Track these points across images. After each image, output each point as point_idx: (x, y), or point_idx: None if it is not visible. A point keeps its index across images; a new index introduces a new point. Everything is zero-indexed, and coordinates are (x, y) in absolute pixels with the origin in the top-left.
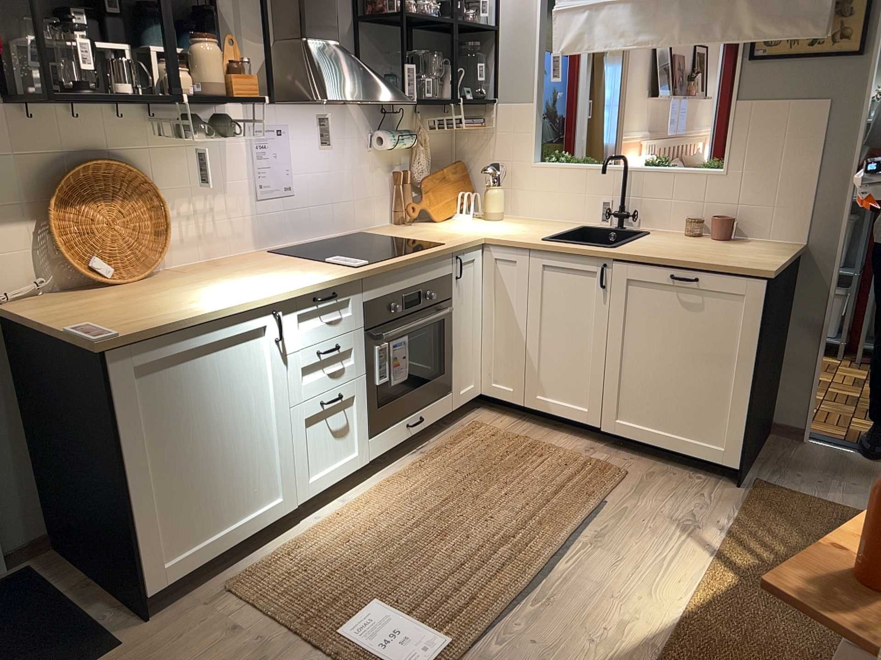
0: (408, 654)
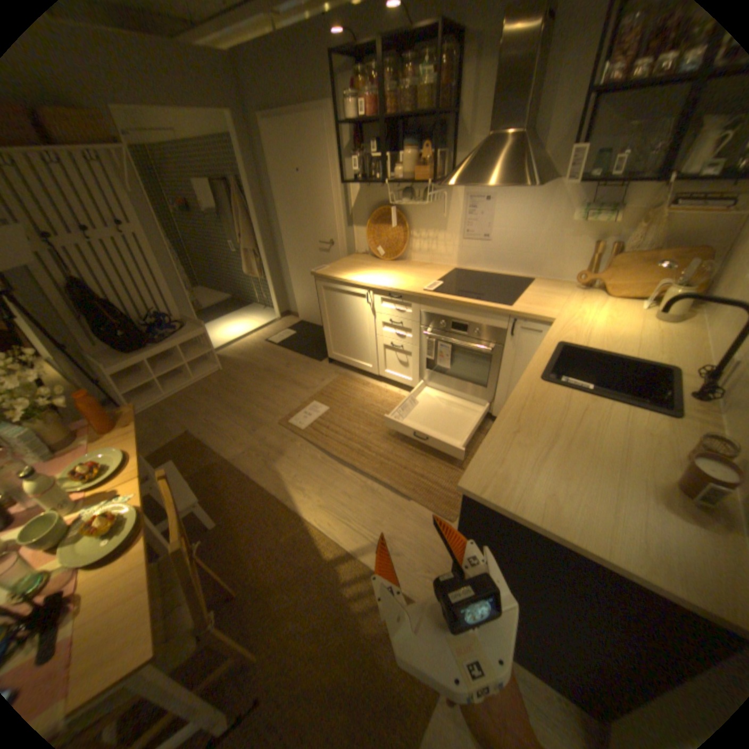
0: (300, 418)
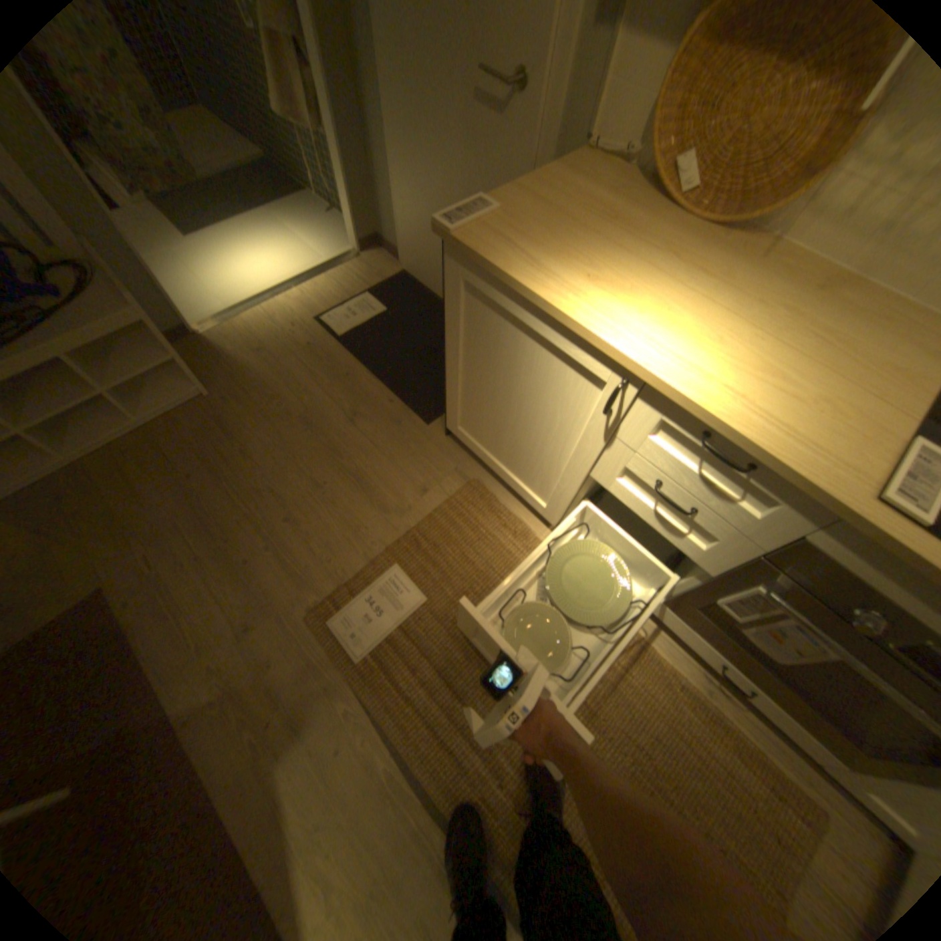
0: (356, 621)
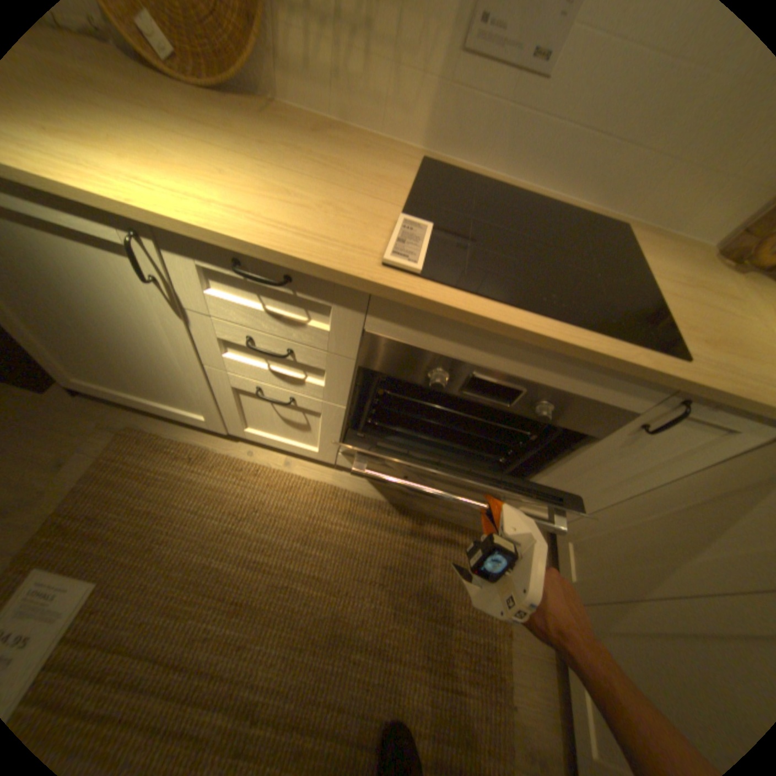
0: None
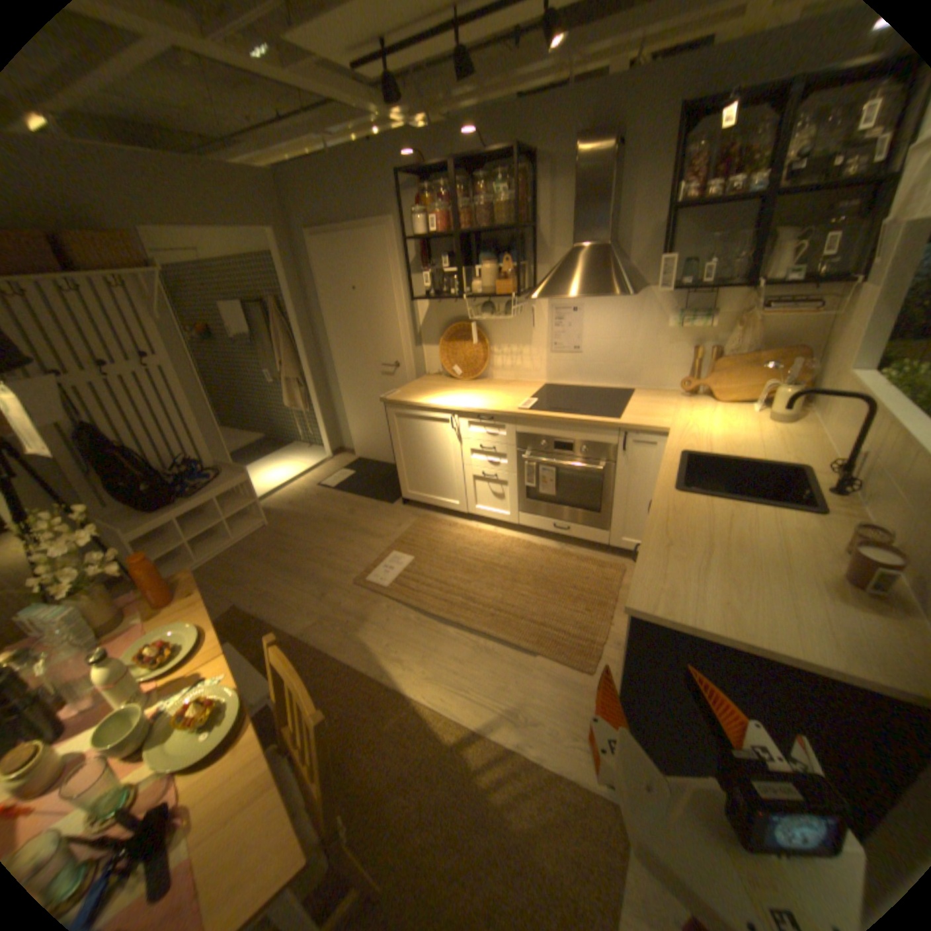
0: (380, 575)
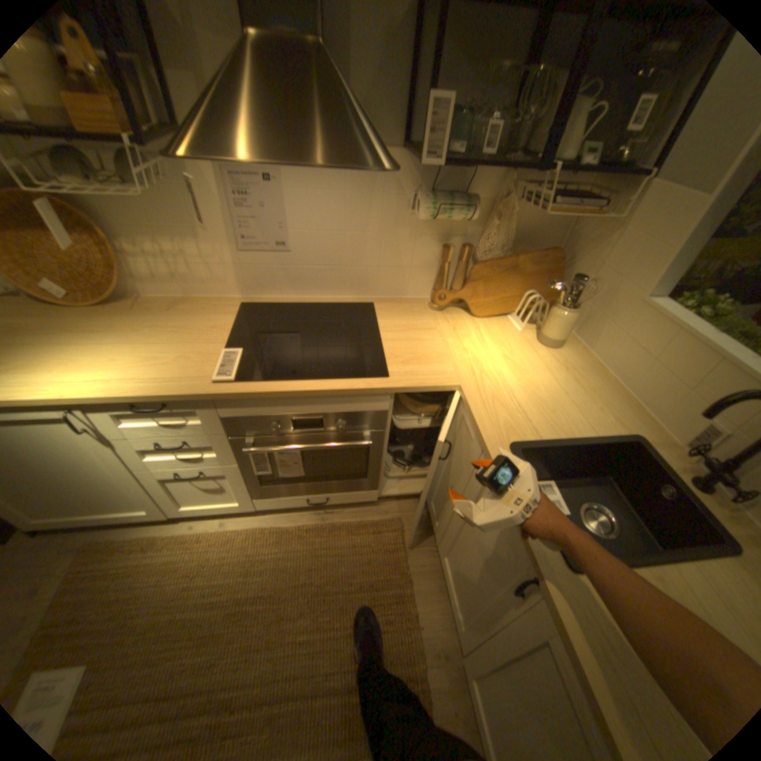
0: None
